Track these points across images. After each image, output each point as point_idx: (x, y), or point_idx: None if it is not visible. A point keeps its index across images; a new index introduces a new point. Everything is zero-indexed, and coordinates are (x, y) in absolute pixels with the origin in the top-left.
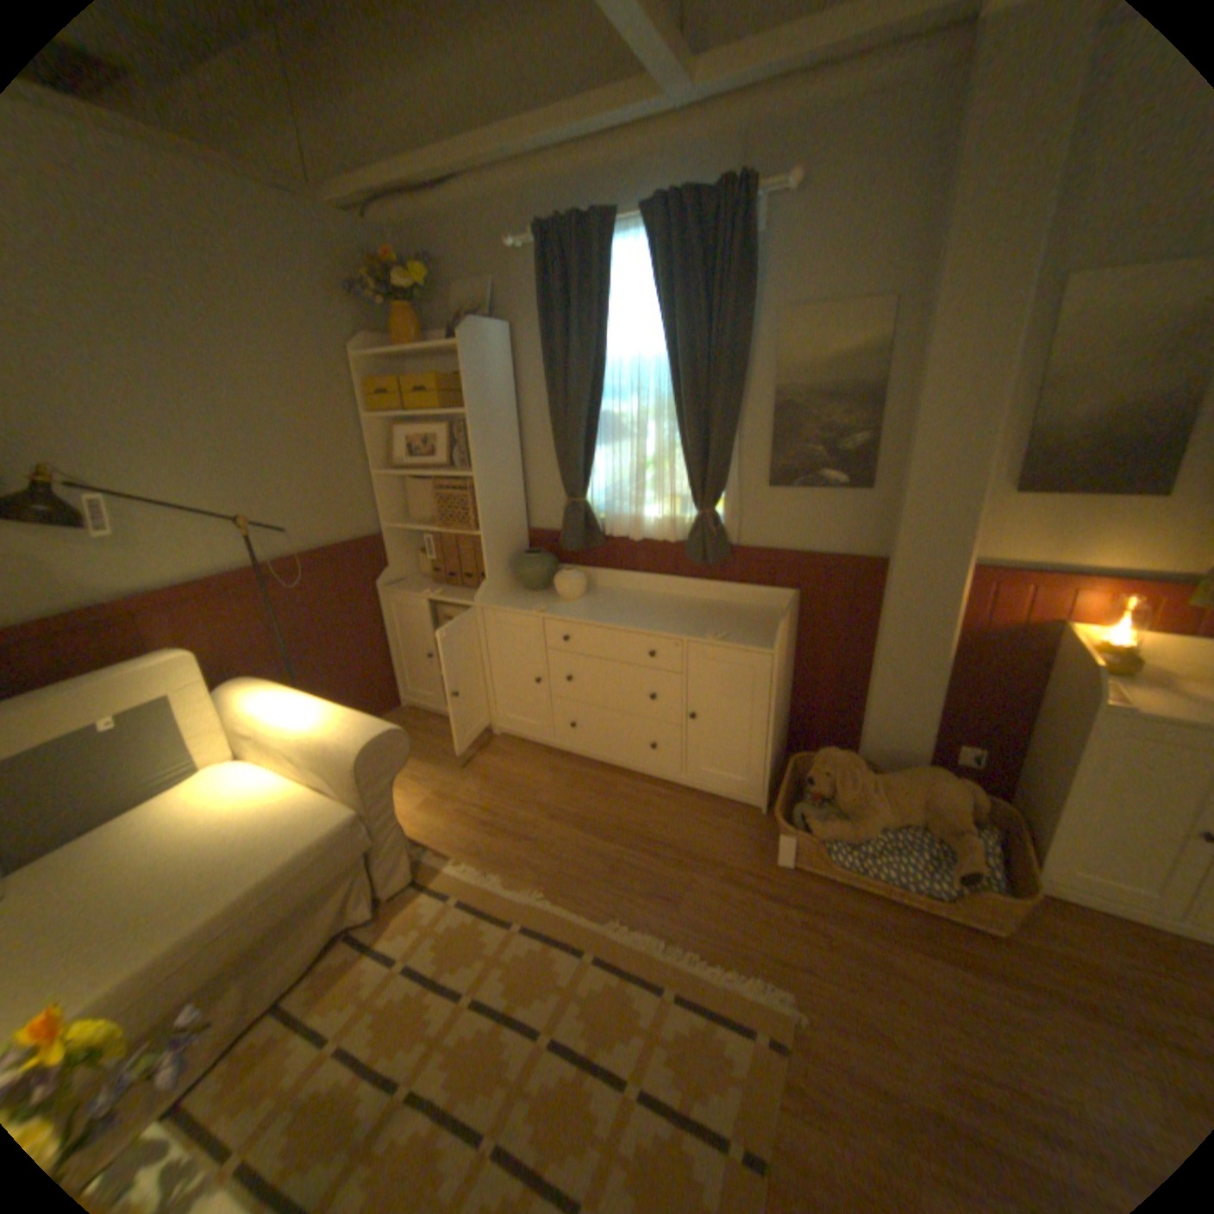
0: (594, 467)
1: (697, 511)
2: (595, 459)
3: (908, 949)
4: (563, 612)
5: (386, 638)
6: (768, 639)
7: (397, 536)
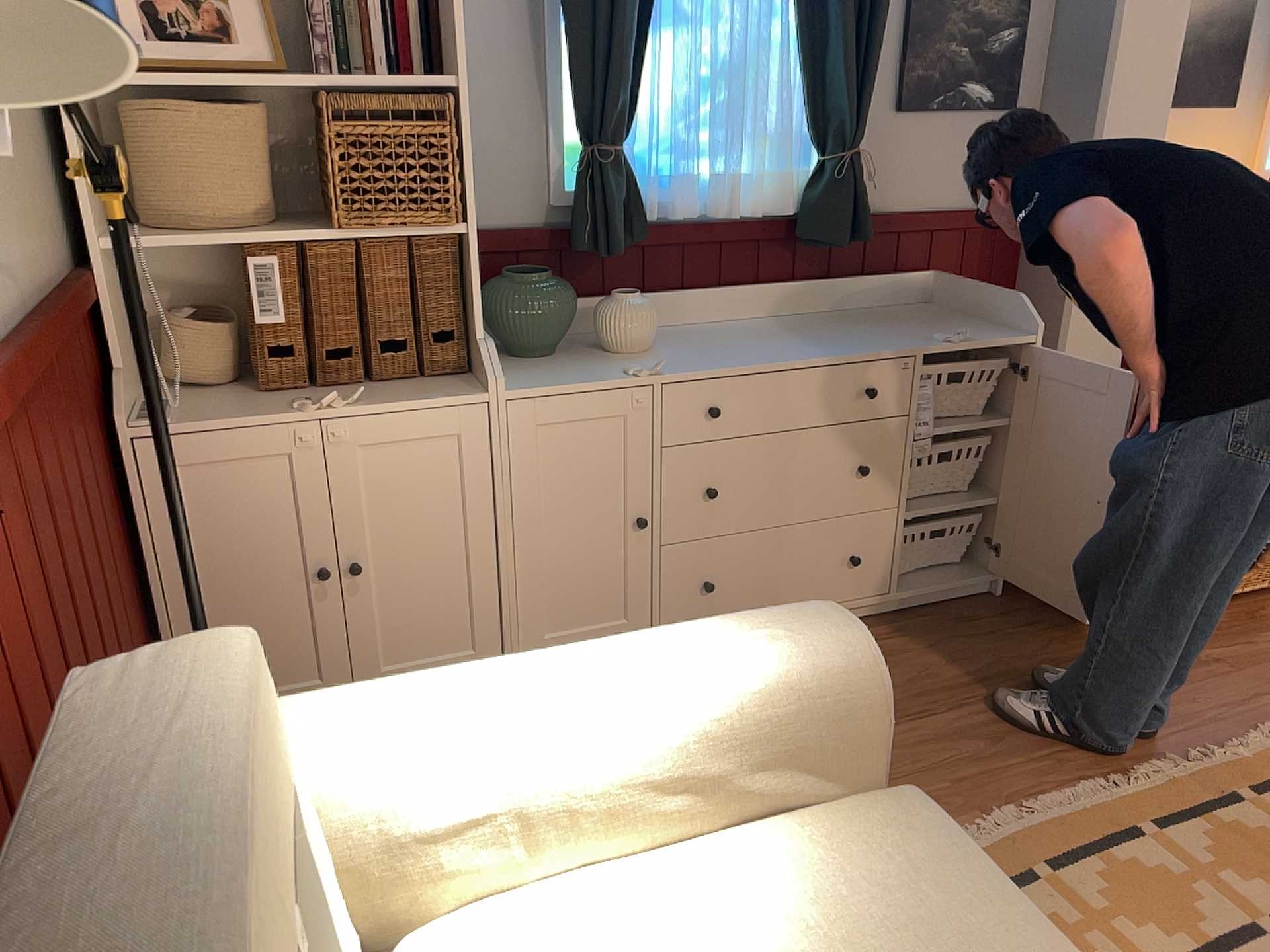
0: (641, 80)
1: (827, 154)
2: (643, 62)
3: (1257, 631)
4: (684, 366)
5: (143, 580)
6: (996, 328)
7: (113, 282)
